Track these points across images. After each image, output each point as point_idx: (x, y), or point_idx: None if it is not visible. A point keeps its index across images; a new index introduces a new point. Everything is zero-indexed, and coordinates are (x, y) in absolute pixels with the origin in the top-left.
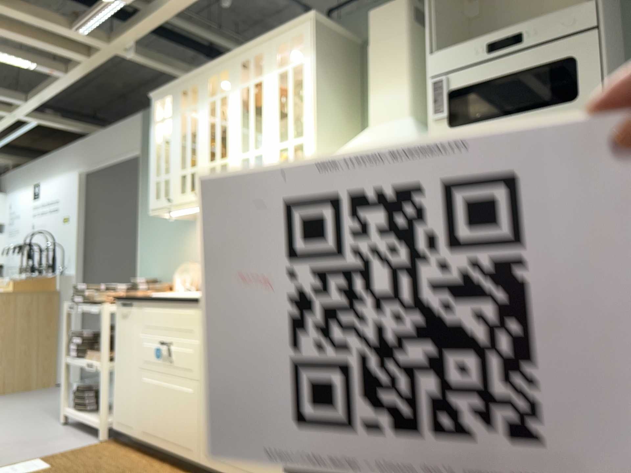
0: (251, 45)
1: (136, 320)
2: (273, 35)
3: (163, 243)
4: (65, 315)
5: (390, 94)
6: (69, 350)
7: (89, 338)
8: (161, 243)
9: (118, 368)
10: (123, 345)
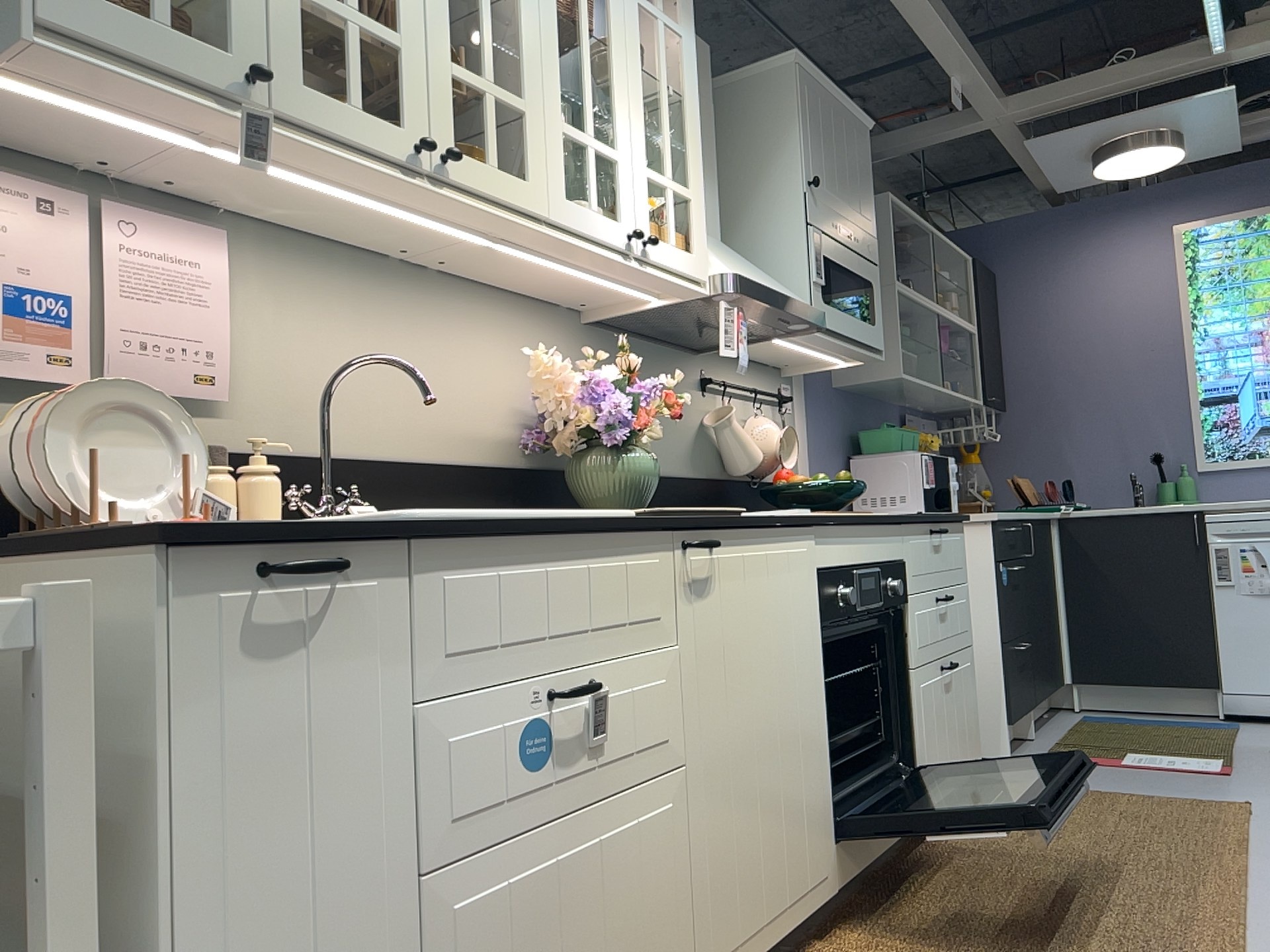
0: None
1: (381, 643)
2: None
3: None
4: None
5: (706, 188)
6: None
7: None
8: None
9: None
10: (278, 807)
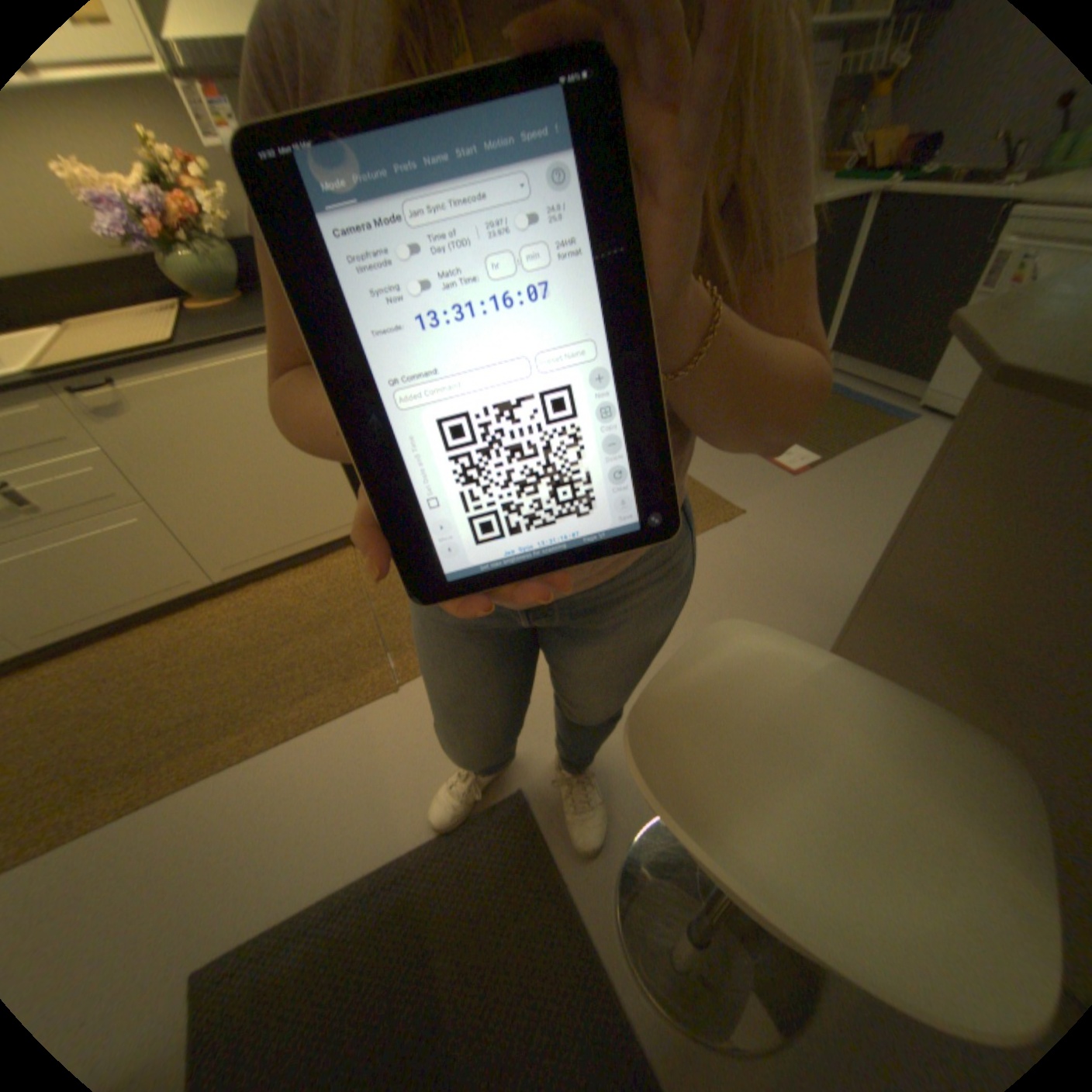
0: None
1: None
2: None
3: None
4: None
5: None
6: None
7: None
8: None
9: None
10: None
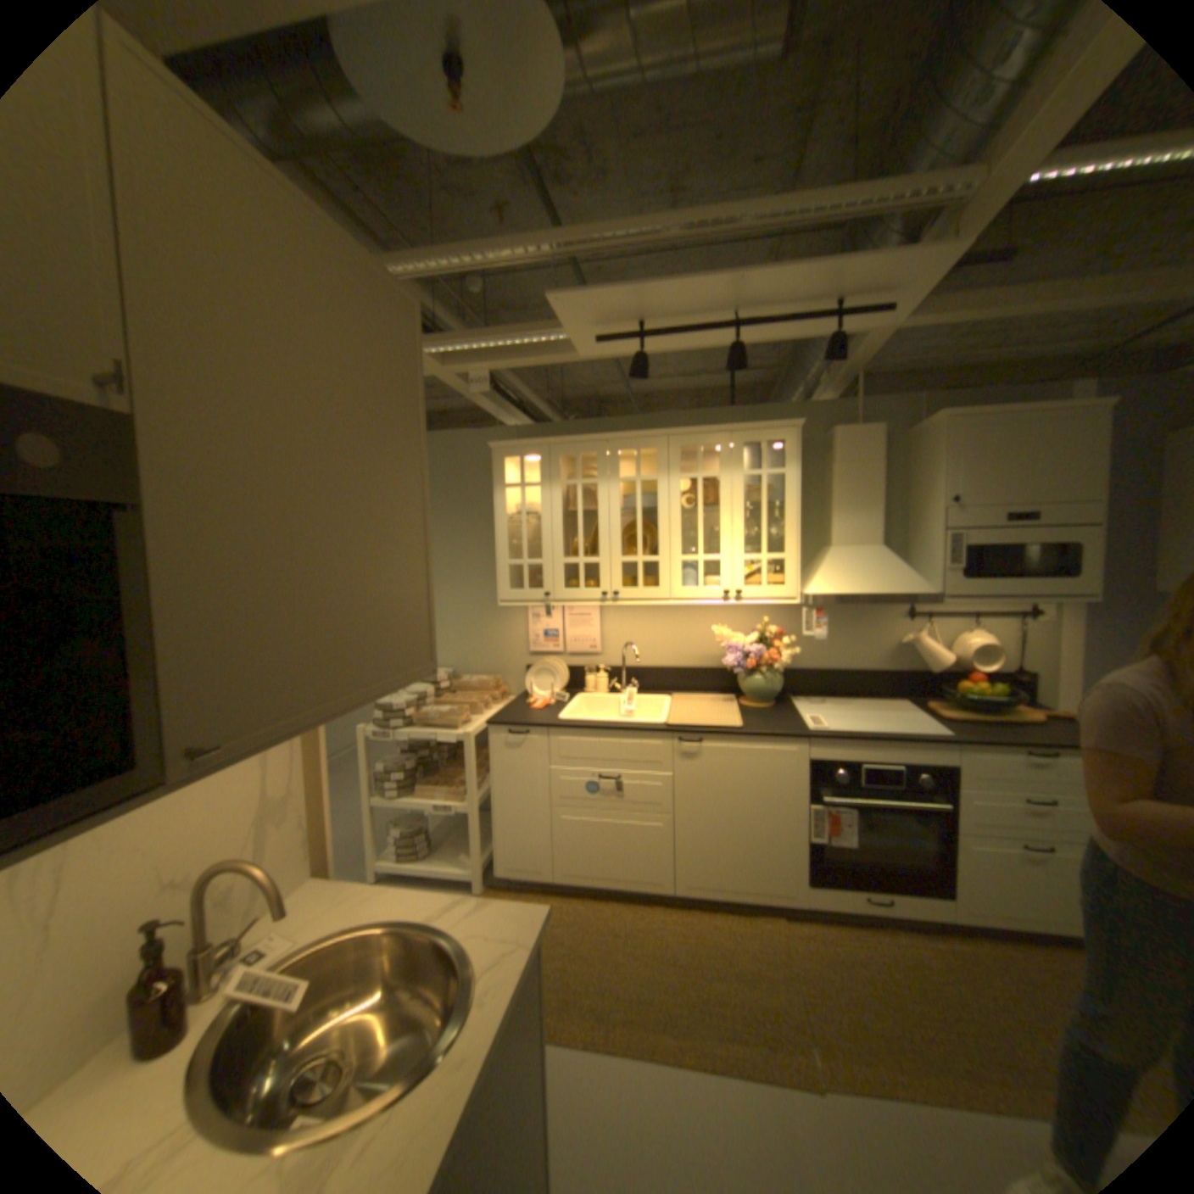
0: (701, 430)
1: (542, 752)
2: (739, 428)
3: (455, 624)
4: (364, 745)
5: (863, 518)
6: (373, 789)
7: (407, 769)
8: (450, 624)
9: (504, 808)
10: (516, 780)
